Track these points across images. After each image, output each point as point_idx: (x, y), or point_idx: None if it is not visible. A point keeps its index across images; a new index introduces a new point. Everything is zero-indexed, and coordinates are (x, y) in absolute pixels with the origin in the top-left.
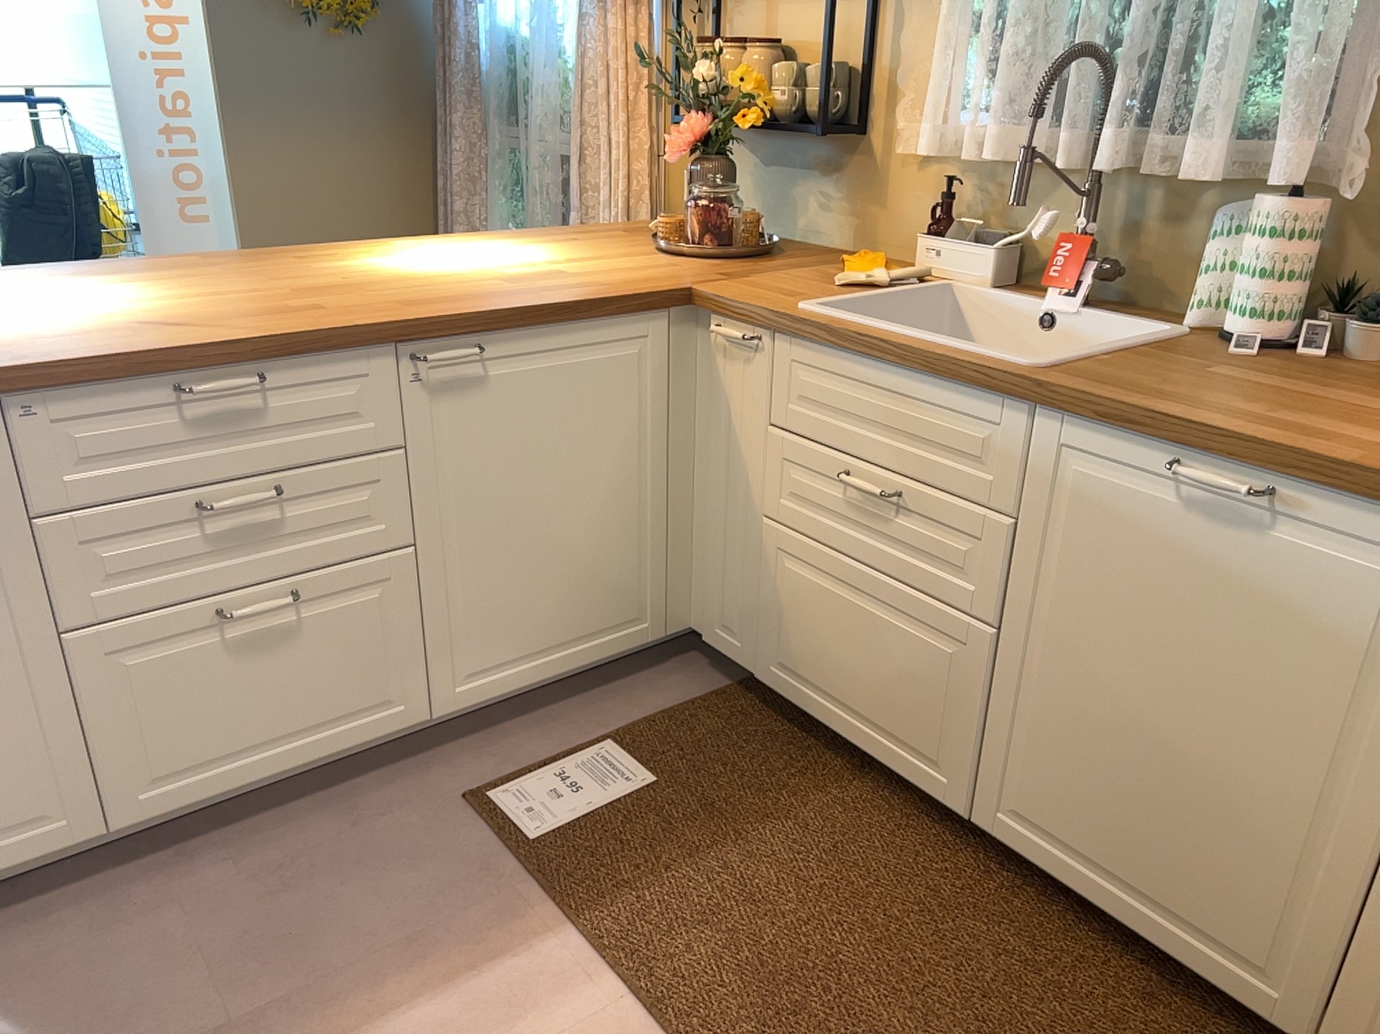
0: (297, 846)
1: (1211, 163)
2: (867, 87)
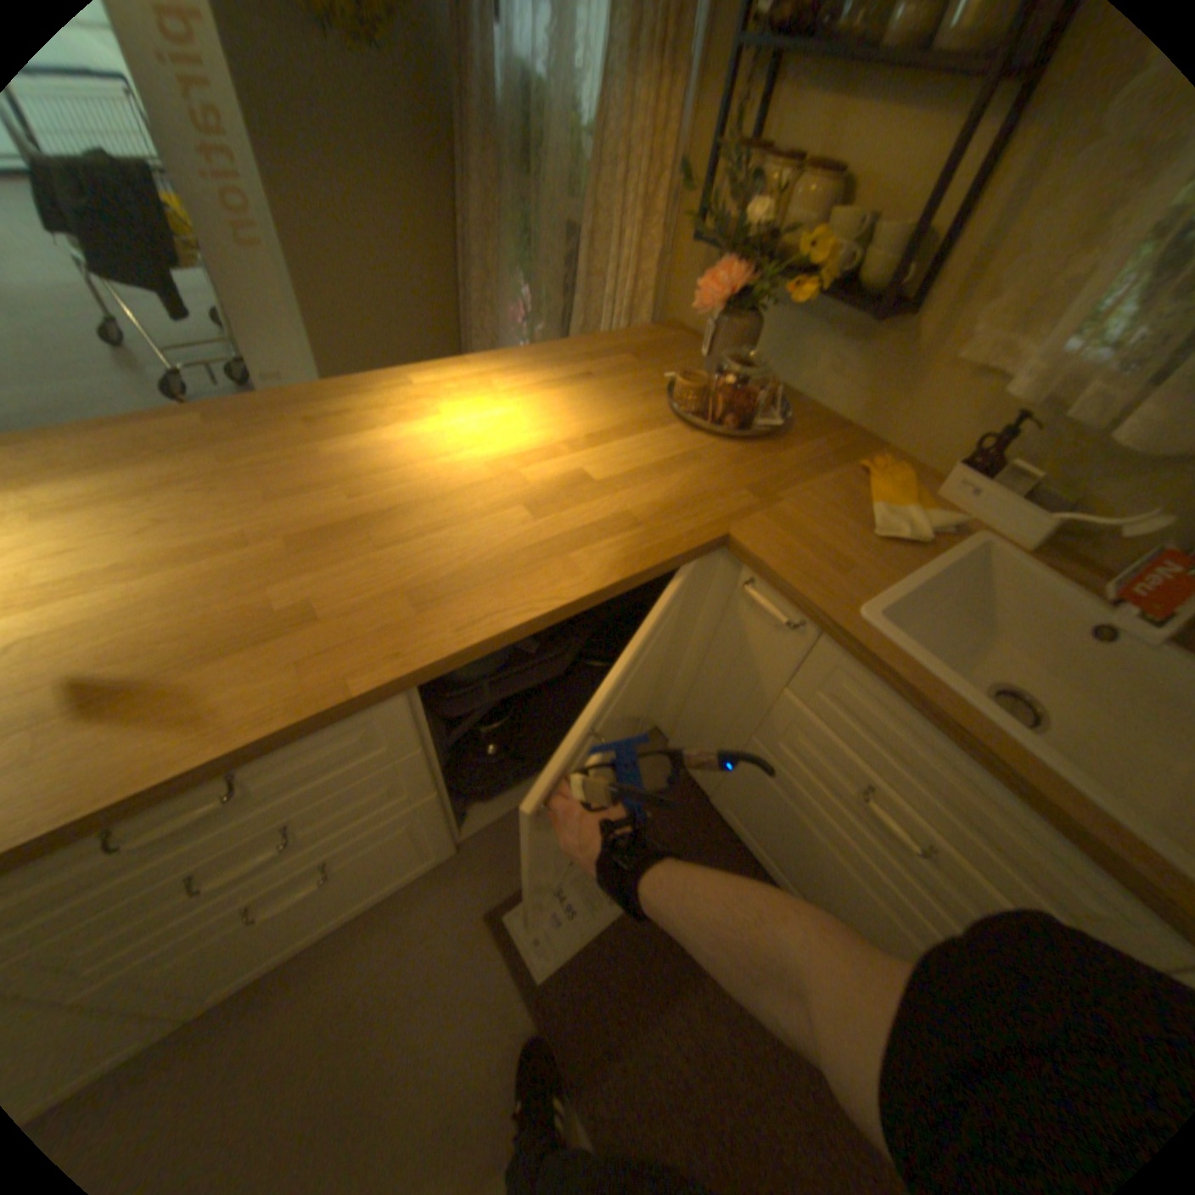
0: (354, 984)
1: None
2: (950, 253)
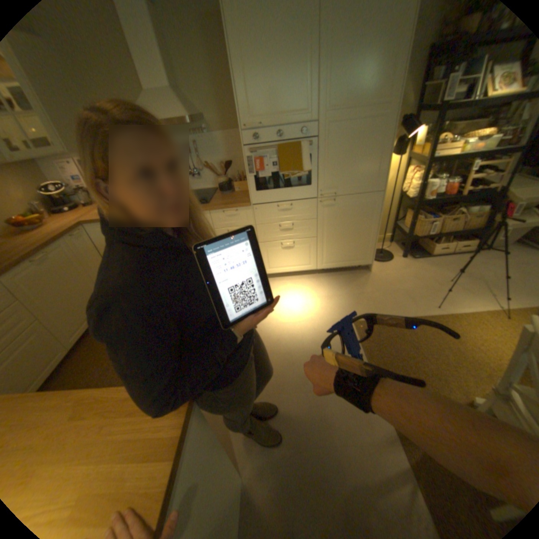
0: None
1: None
2: None
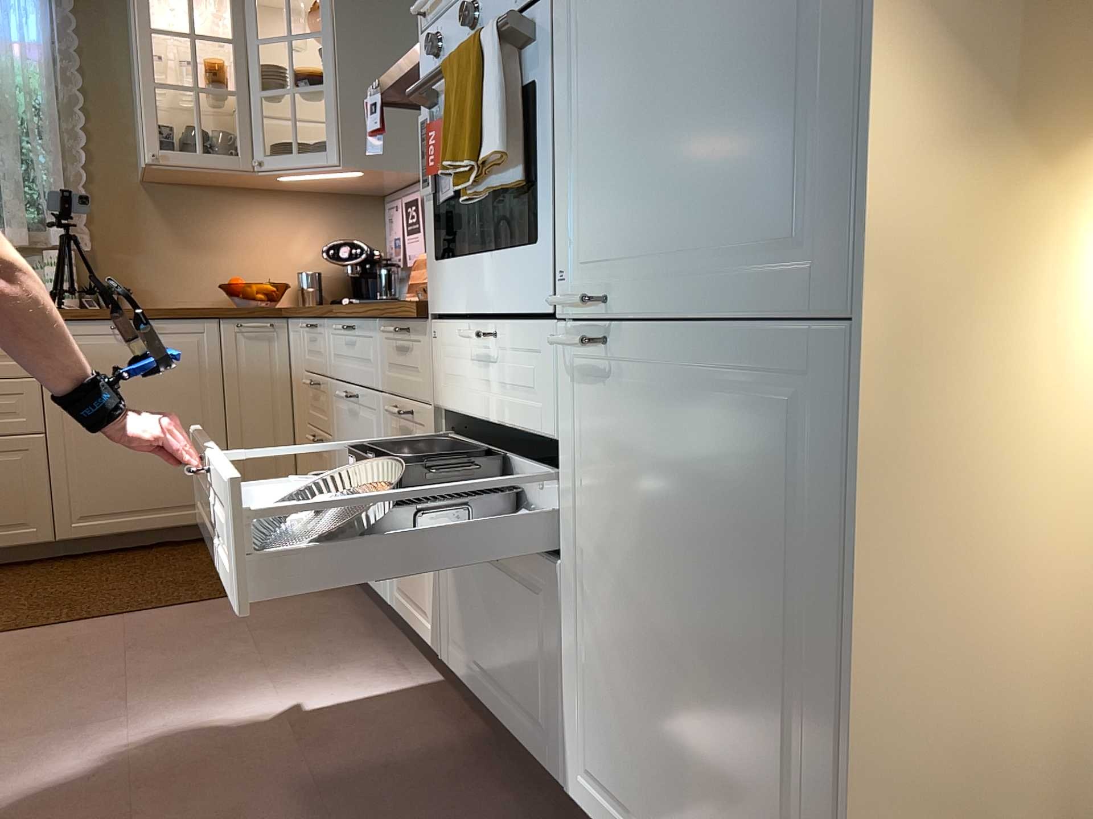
0: None
1: (26, 236)
2: None
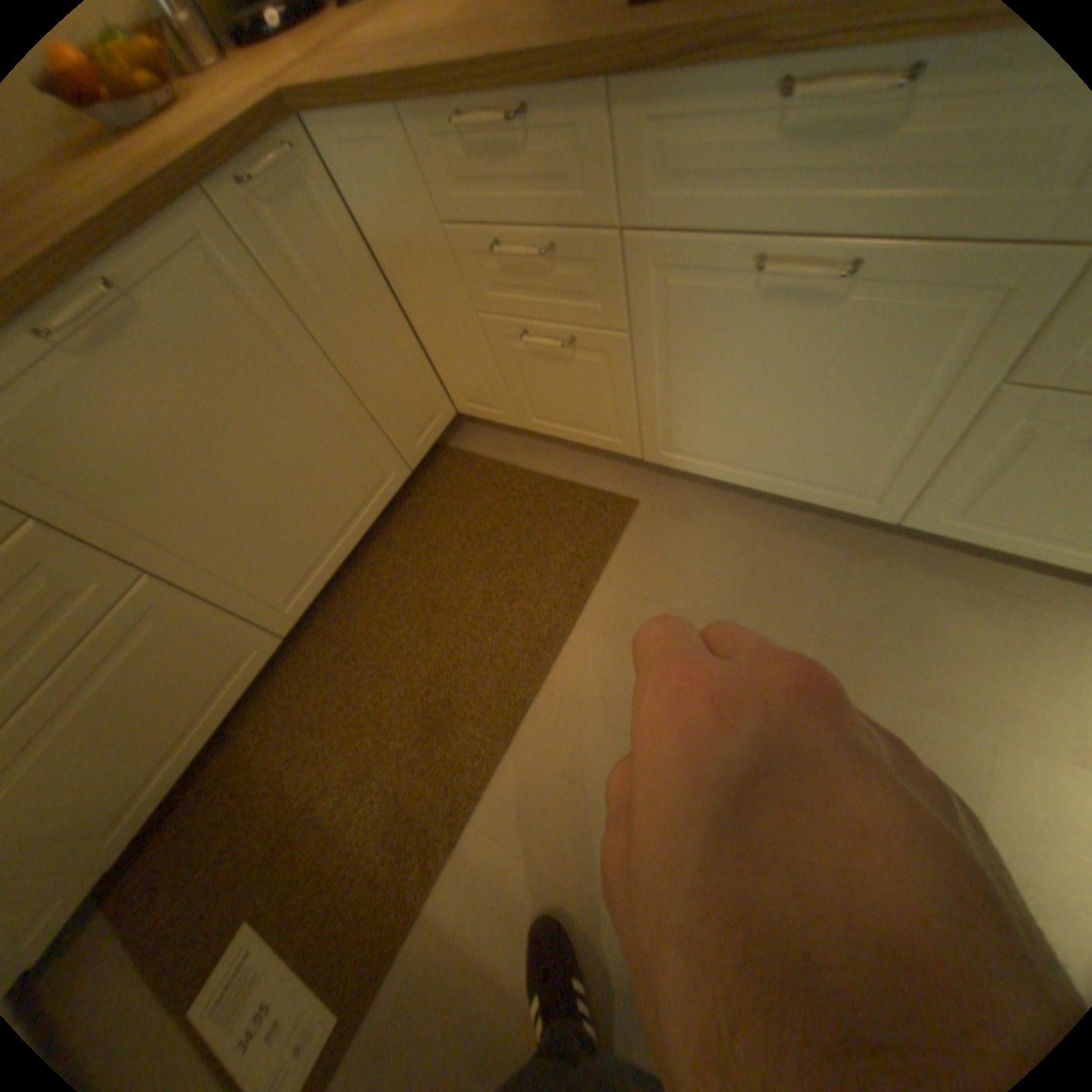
0: None
1: None
2: None
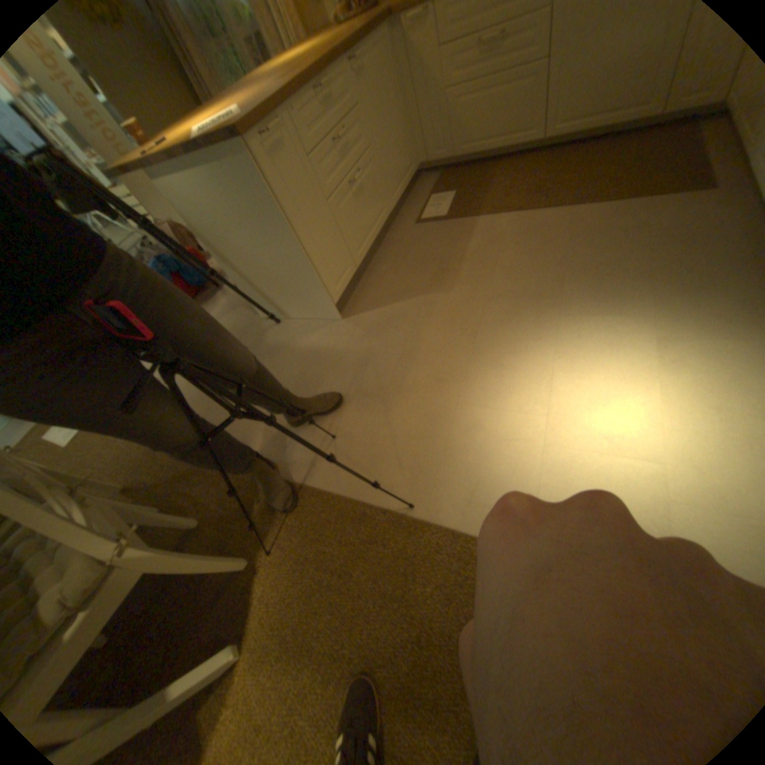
0: (393, 252)
1: None
2: None
